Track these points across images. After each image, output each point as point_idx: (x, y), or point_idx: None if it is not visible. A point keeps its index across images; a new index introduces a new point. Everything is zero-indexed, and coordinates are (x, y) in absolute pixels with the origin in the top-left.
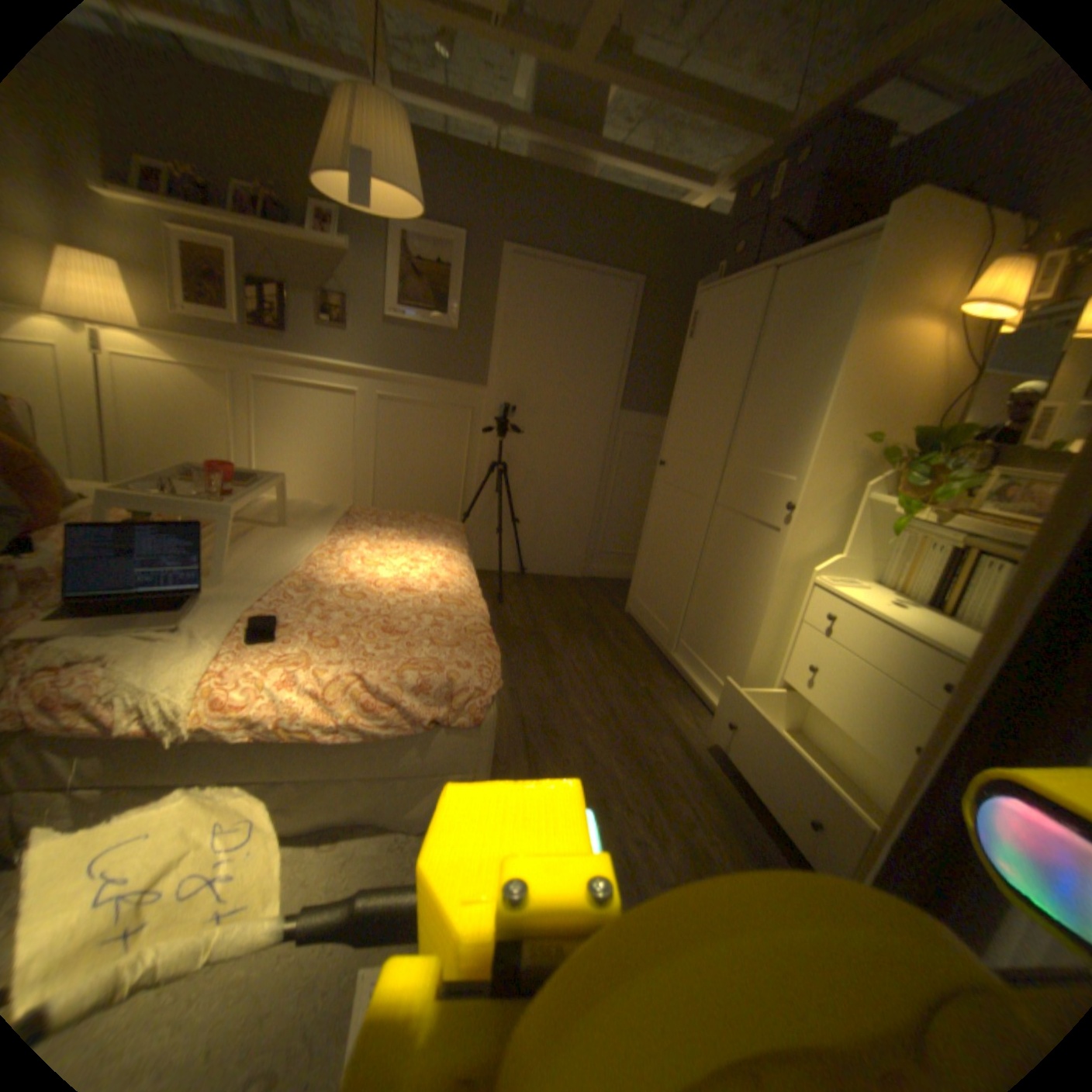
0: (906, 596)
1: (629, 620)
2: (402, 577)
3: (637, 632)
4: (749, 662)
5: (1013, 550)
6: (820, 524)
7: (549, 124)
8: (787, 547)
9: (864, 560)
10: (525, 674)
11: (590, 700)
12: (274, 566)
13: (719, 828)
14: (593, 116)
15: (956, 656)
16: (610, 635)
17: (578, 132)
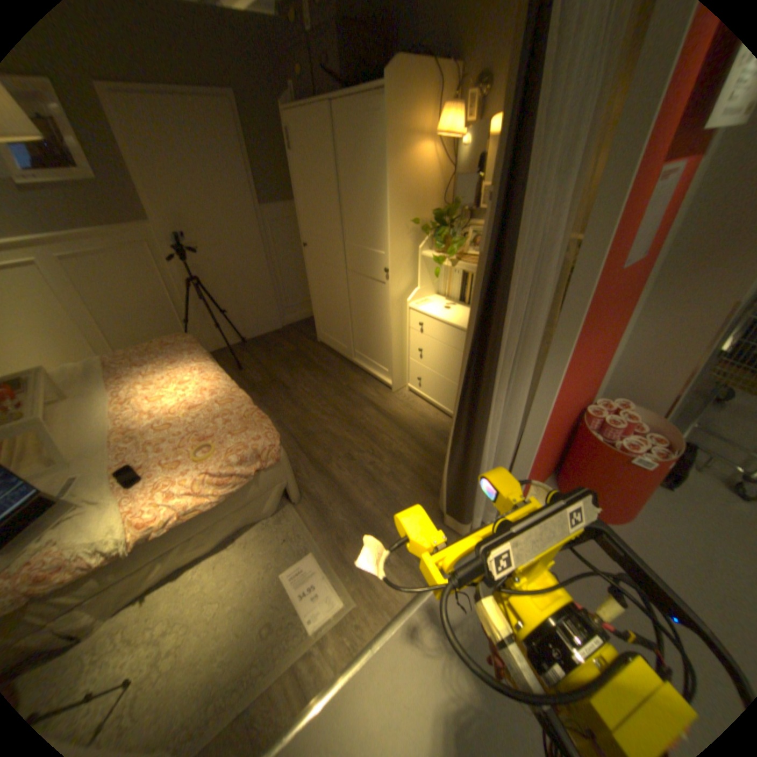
0: (449, 299)
1: (323, 346)
2: (185, 401)
3: (331, 353)
4: (392, 355)
5: None
6: (403, 276)
7: None
8: (391, 294)
9: (428, 286)
10: (281, 409)
11: (322, 407)
12: (93, 434)
13: (401, 438)
14: None
15: None
16: (317, 362)
17: None
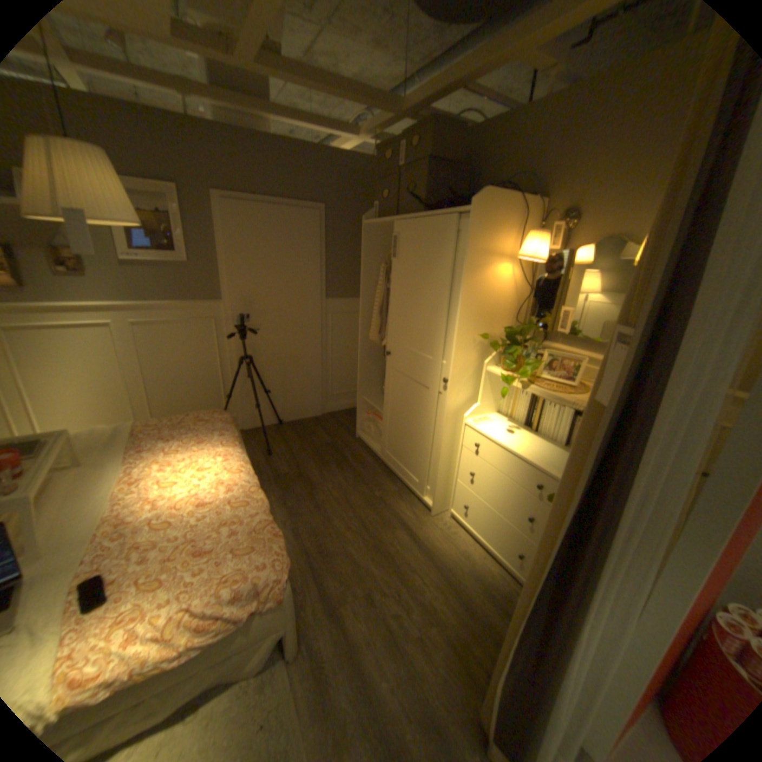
0: (513, 421)
1: (361, 443)
2: (196, 495)
3: (368, 452)
4: (437, 472)
5: (559, 401)
6: (463, 389)
7: (226, 93)
8: (447, 406)
9: (489, 403)
10: (301, 513)
11: (348, 519)
12: (85, 519)
13: (438, 586)
14: (260, 83)
15: (540, 469)
16: (351, 460)
17: (252, 99)
